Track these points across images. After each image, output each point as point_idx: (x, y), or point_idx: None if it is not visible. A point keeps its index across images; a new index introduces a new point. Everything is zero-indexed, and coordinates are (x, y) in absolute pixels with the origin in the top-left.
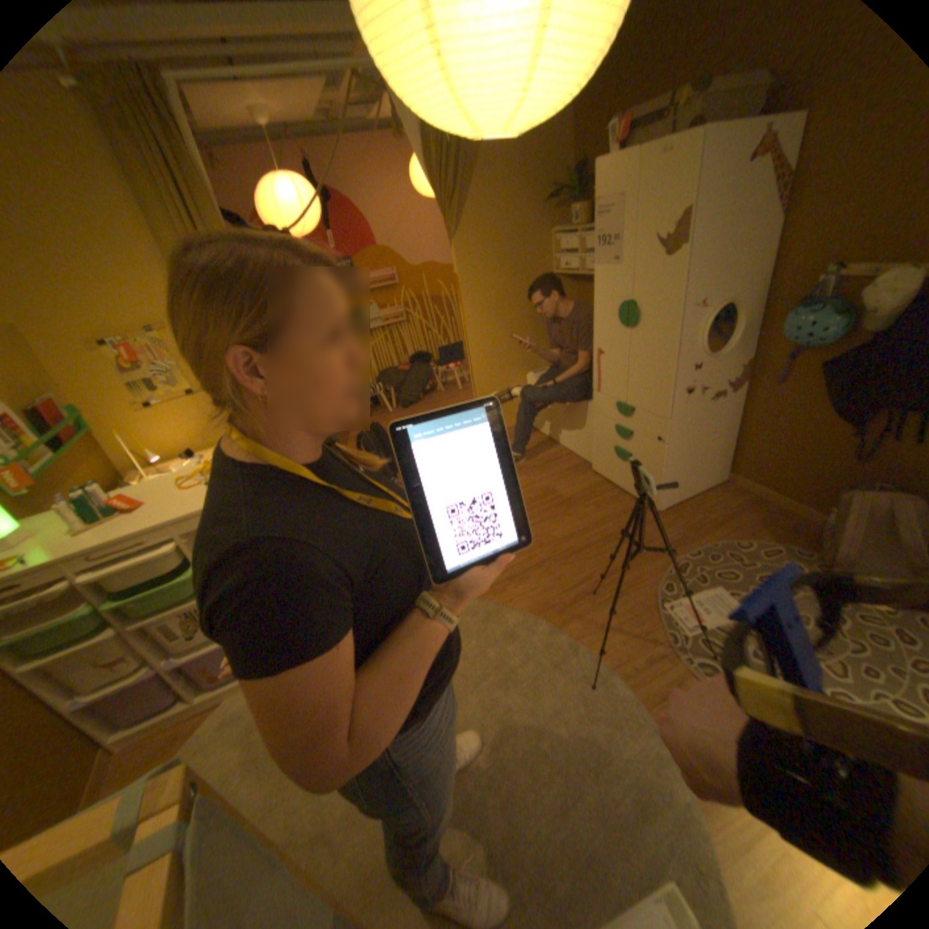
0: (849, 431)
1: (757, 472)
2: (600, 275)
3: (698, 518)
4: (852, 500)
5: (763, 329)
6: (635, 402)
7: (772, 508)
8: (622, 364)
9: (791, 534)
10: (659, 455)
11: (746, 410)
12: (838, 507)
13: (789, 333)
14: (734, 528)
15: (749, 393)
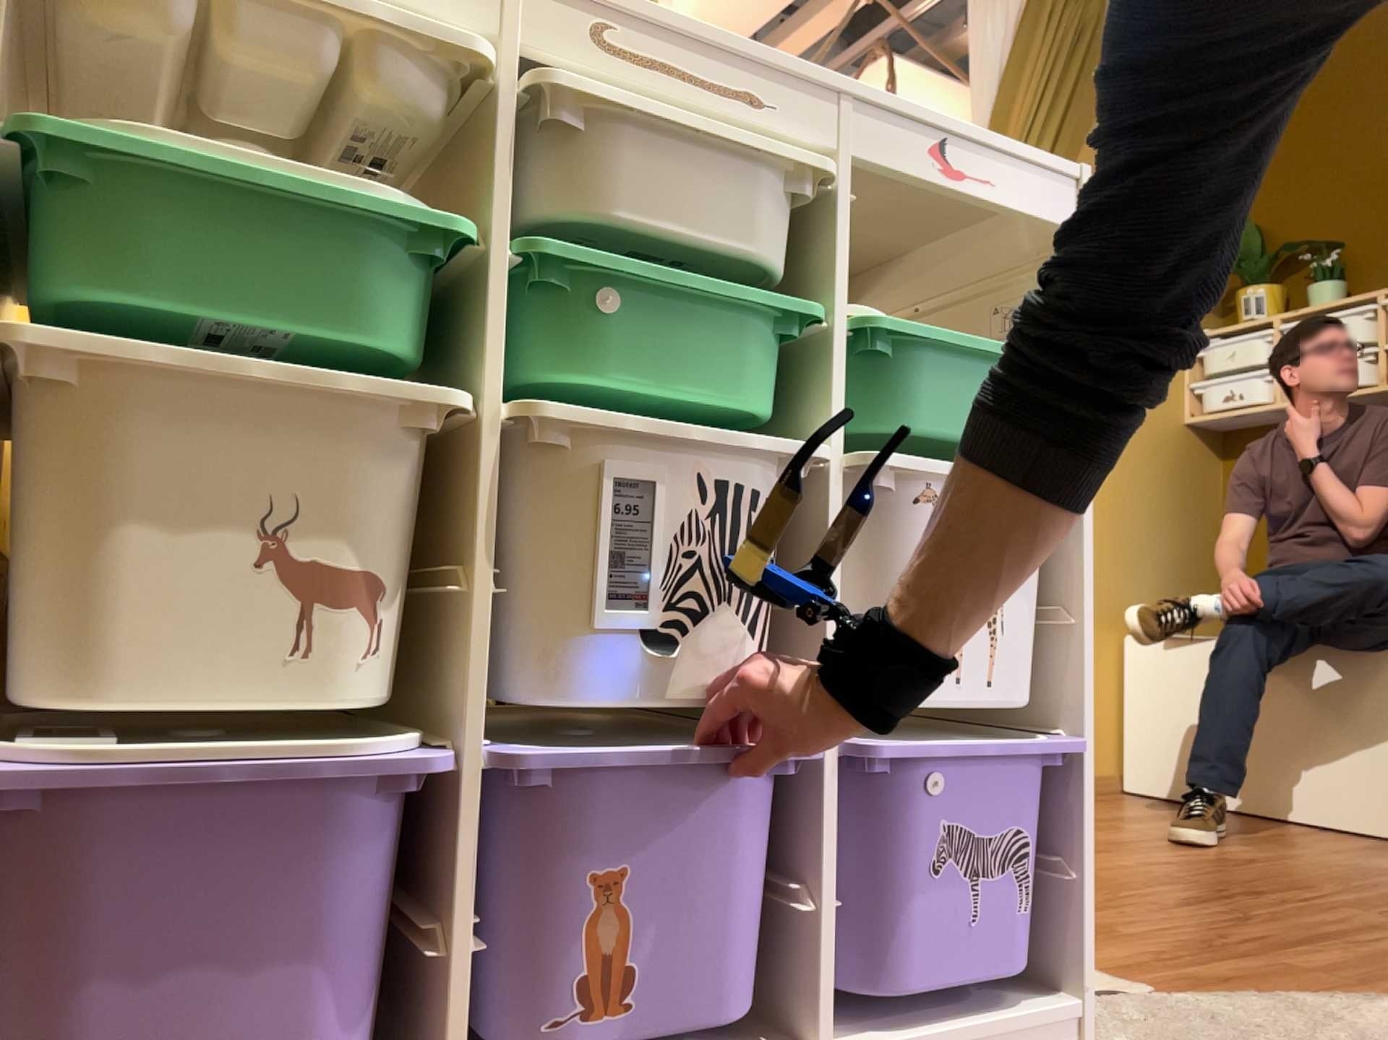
0: None
1: None
2: None
3: None
4: None
5: None
6: None
7: None
8: None
9: None
10: None
11: None
12: None
13: None
14: None
15: None
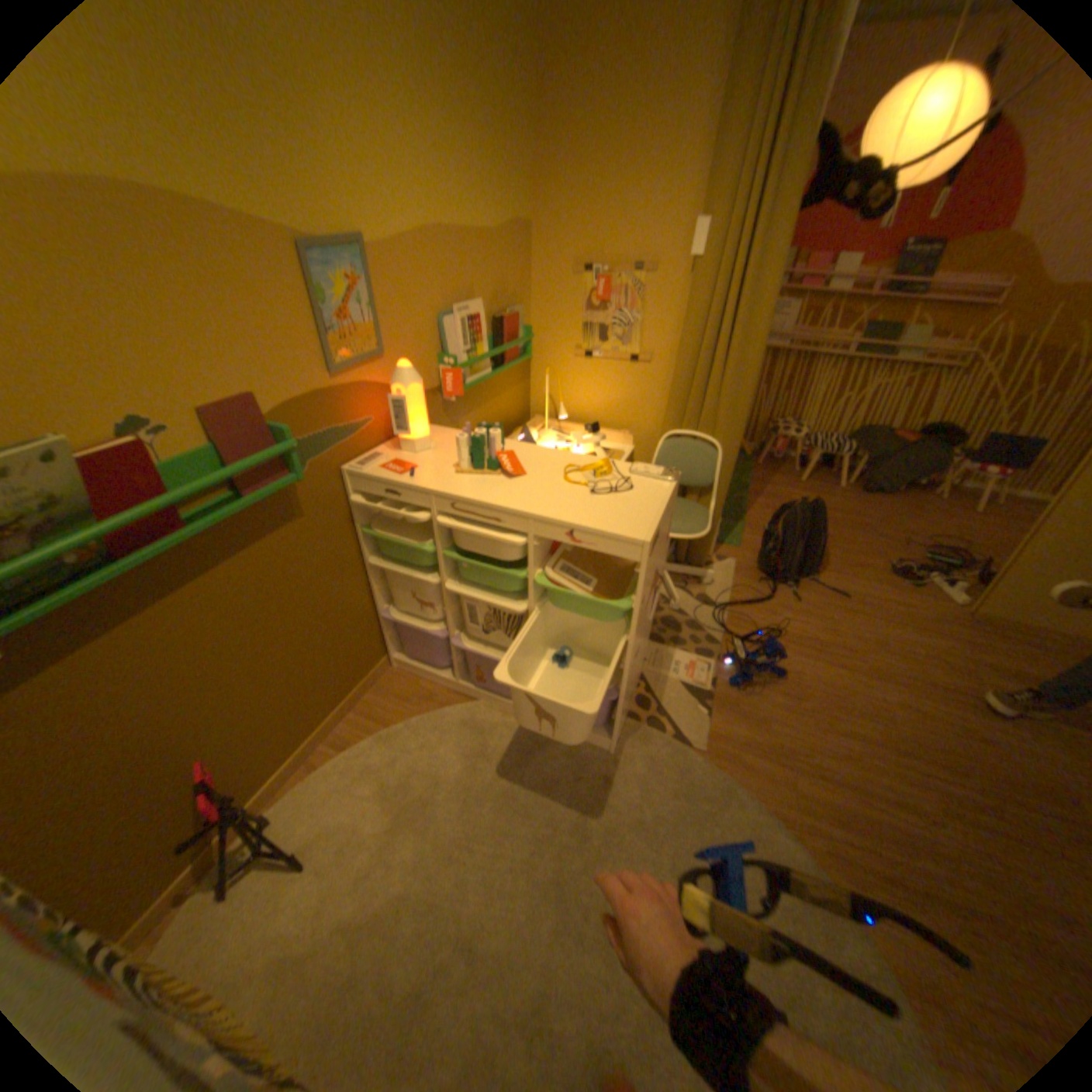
0: None
1: None
2: None
3: None
4: None
5: None
6: None
7: None
8: None
9: None
10: None
11: None
12: None
13: None
14: None
15: None
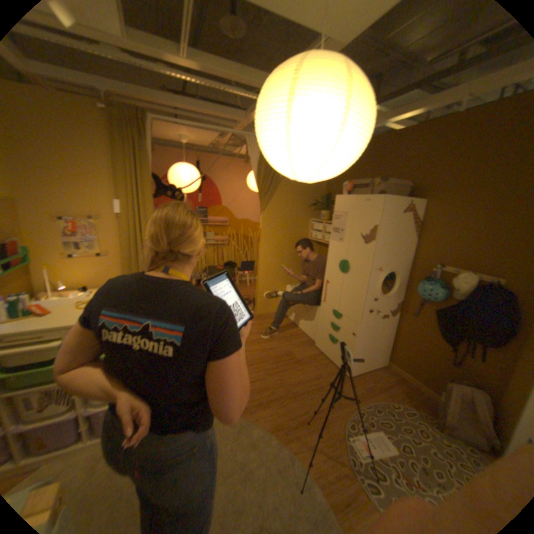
0: (450, 349)
1: (404, 364)
2: (332, 245)
3: (371, 386)
4: (453, 388)
5: (408, 288)
6: (342, 312)
7: (411, 387)
8: (338, 290)
9: (421, 405)
10: (353, 343)
11: (399, 328)
12: (446, 392)
13: (420, 292)
14: (391, 396)
15: (401, 319)
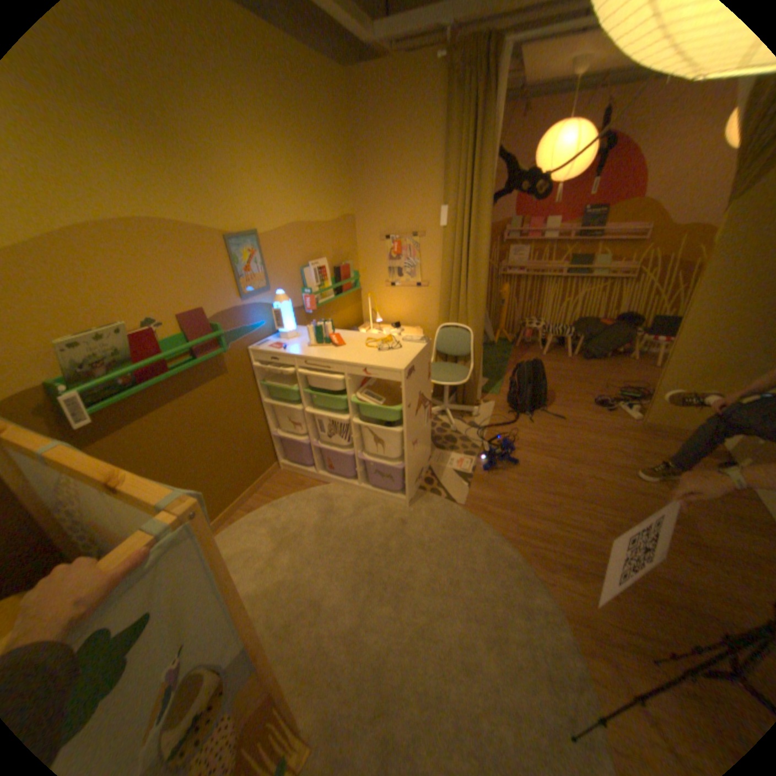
0: None
1: None
2: None
3: None
4: None
5: None
6: None
7: None
8: None
9: None
10: None
11: None
12: None
13: None
14: None
15: None
